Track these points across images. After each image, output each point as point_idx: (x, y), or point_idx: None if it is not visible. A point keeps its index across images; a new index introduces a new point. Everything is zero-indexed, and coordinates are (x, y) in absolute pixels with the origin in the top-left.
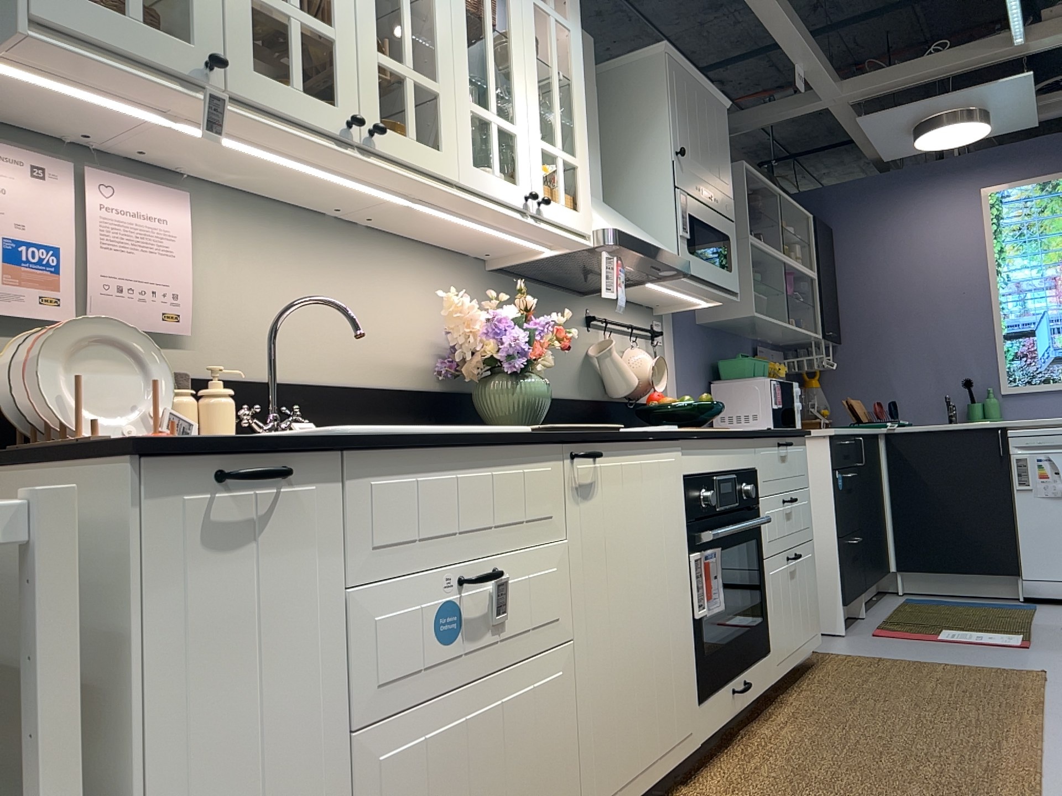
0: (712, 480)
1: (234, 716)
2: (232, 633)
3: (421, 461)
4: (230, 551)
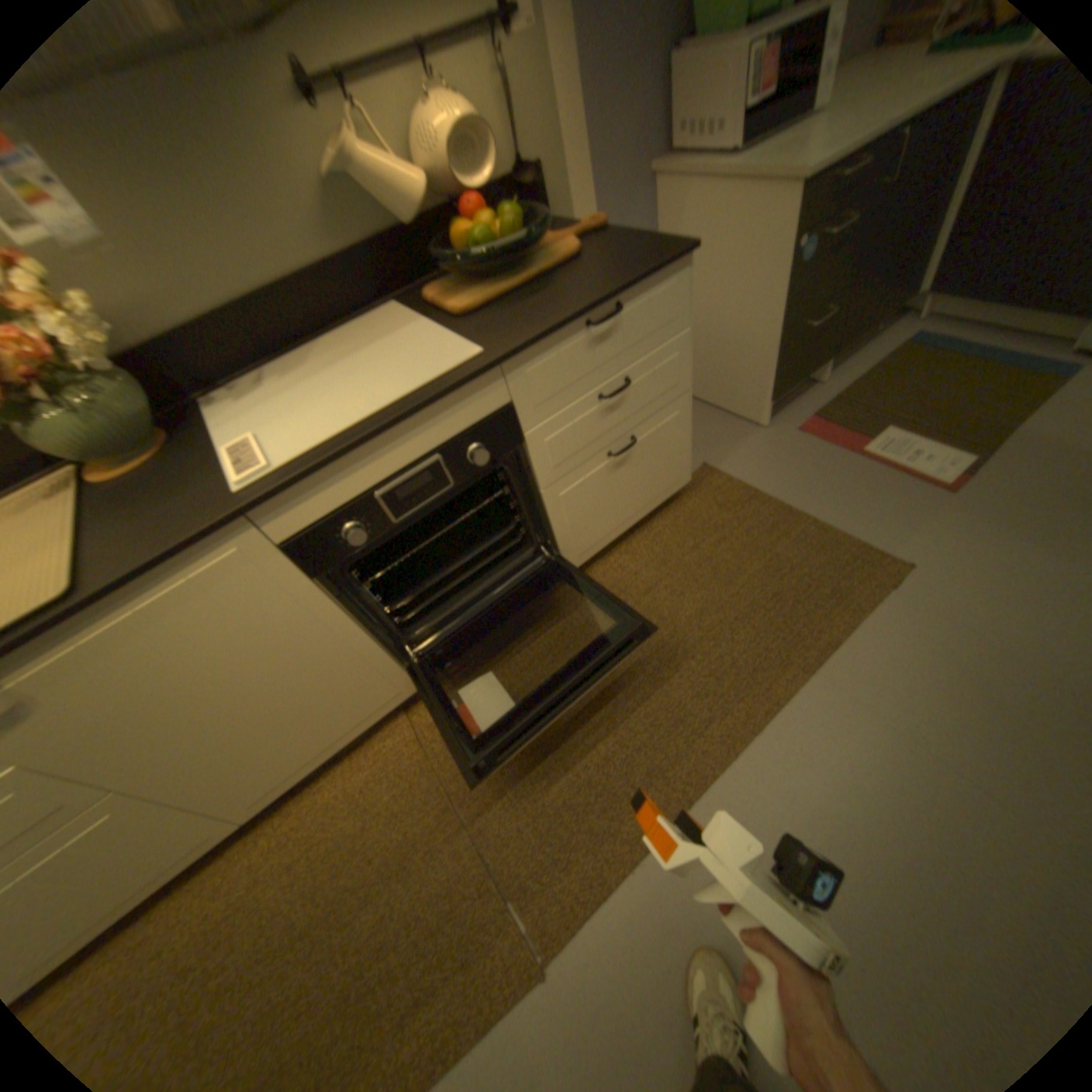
0: (373, 497)
1: None
2: None
3: None
4: None
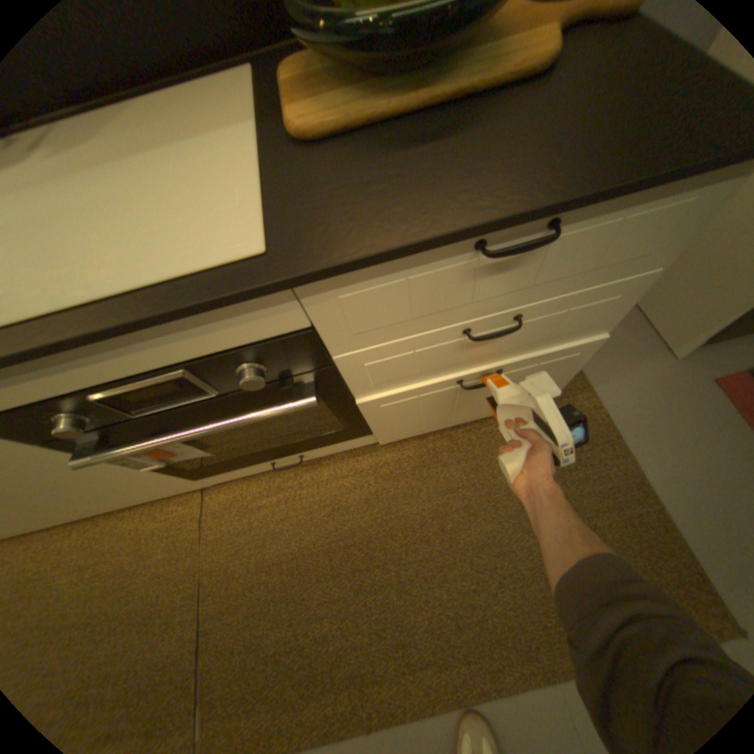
0: (84, 394)
1: None
2: None
3: None
4: None
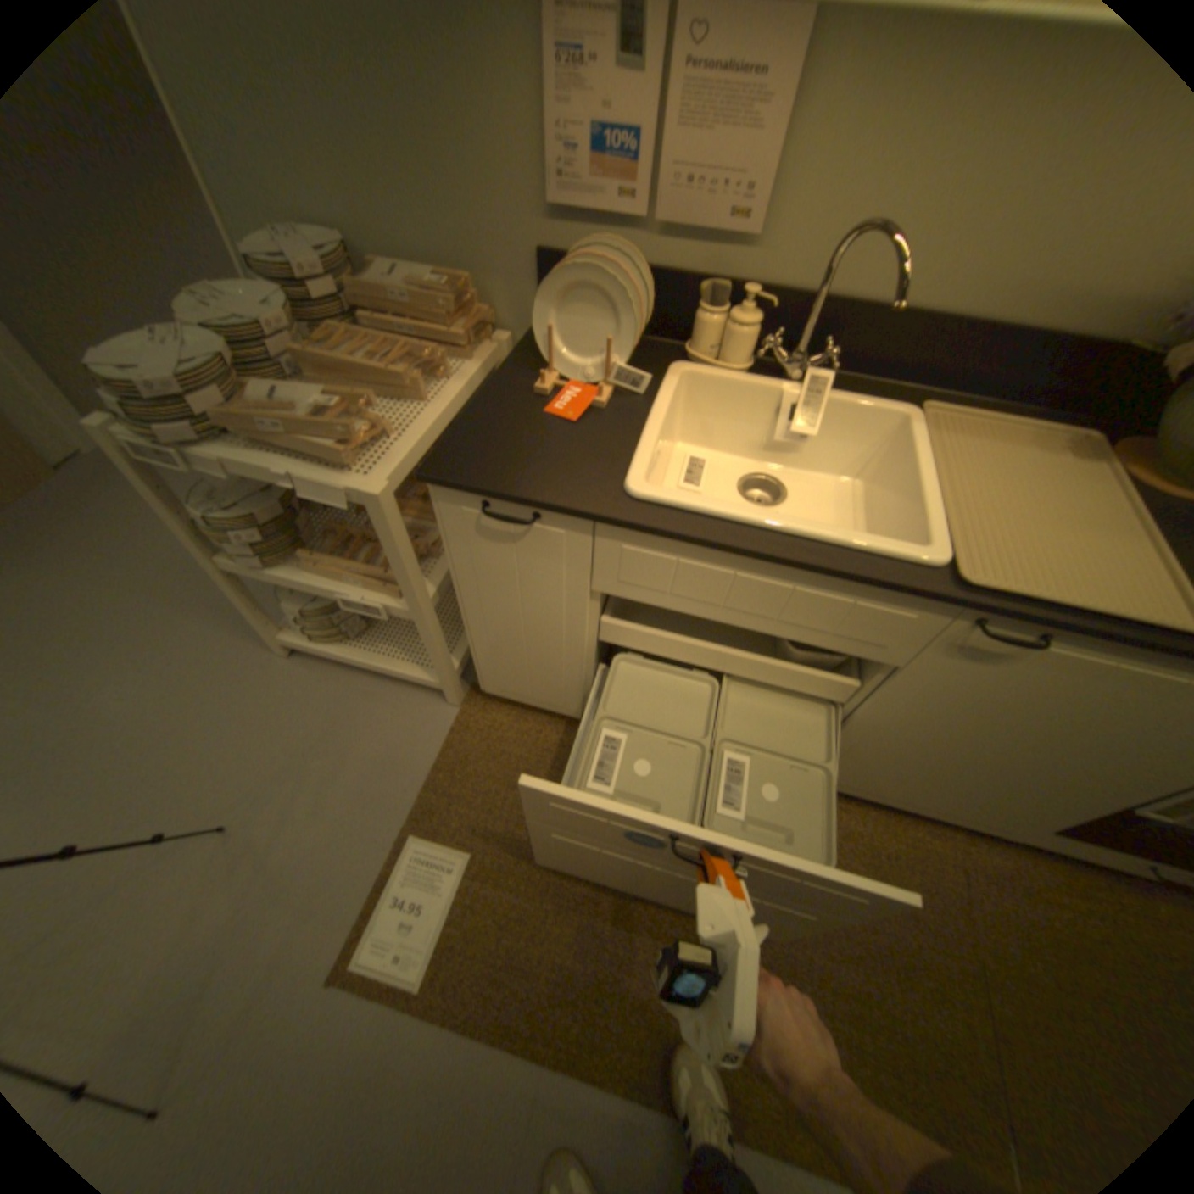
0: None
1: (510, 607)
2: (506, 578)
3: (694, 551)
4: (501, 544)
